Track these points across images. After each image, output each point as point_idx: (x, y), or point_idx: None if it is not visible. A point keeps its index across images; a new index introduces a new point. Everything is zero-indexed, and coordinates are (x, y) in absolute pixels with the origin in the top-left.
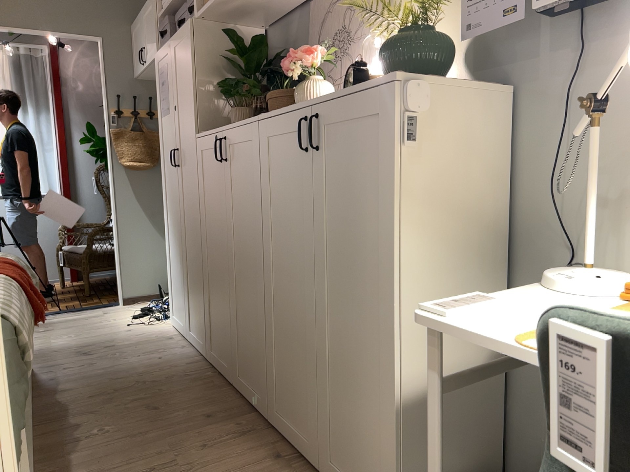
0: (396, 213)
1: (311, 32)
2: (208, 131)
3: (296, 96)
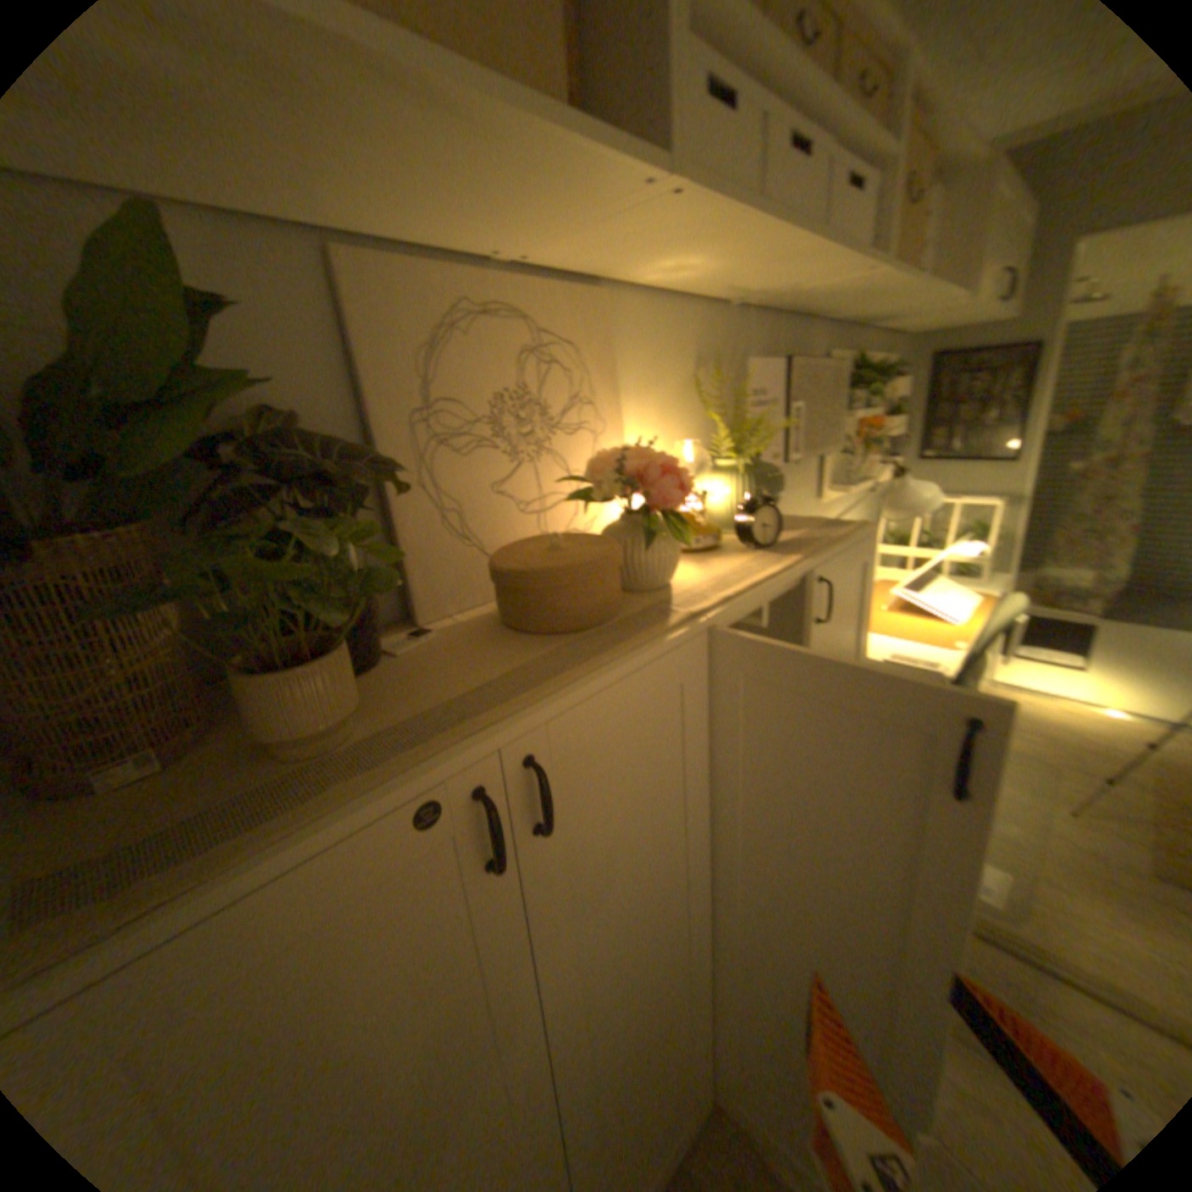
0: (868, 639)
1: (366, 350)
2: (245, 852)
3: (639, 554)
